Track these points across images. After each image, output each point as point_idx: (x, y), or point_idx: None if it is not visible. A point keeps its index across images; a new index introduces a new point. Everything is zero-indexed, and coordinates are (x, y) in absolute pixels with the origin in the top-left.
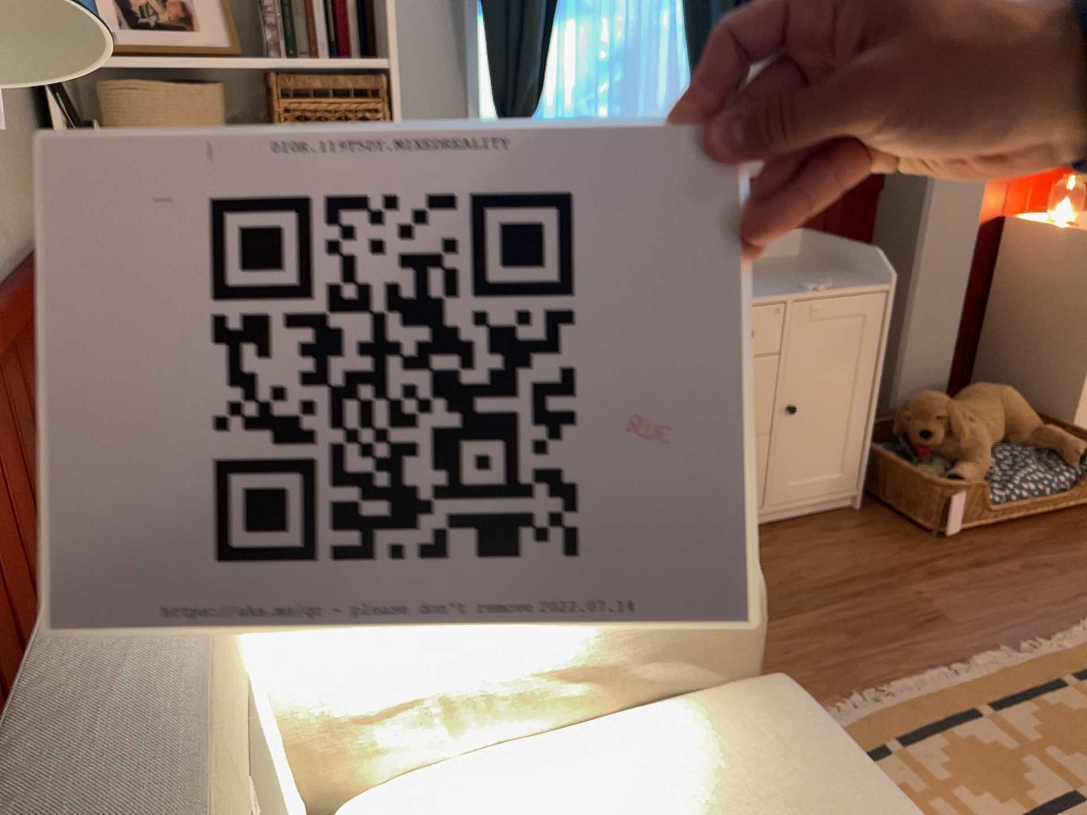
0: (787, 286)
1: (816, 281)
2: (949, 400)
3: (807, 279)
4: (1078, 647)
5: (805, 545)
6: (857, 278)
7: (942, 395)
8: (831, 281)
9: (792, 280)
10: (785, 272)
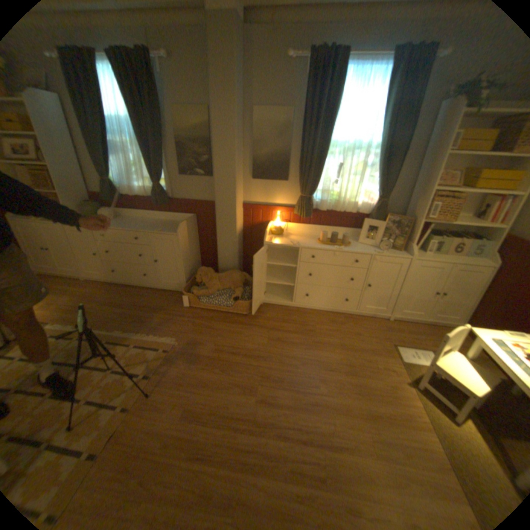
0: (155, 229)
1: (162, 229)
2: (209, 271)
3: (166, 228)
4: (151, 341)
5: (157, 297)
6: (177, 230)
7: (207, 269)
8: (160, 229)
9: (162, 228)
10: (171, 225)
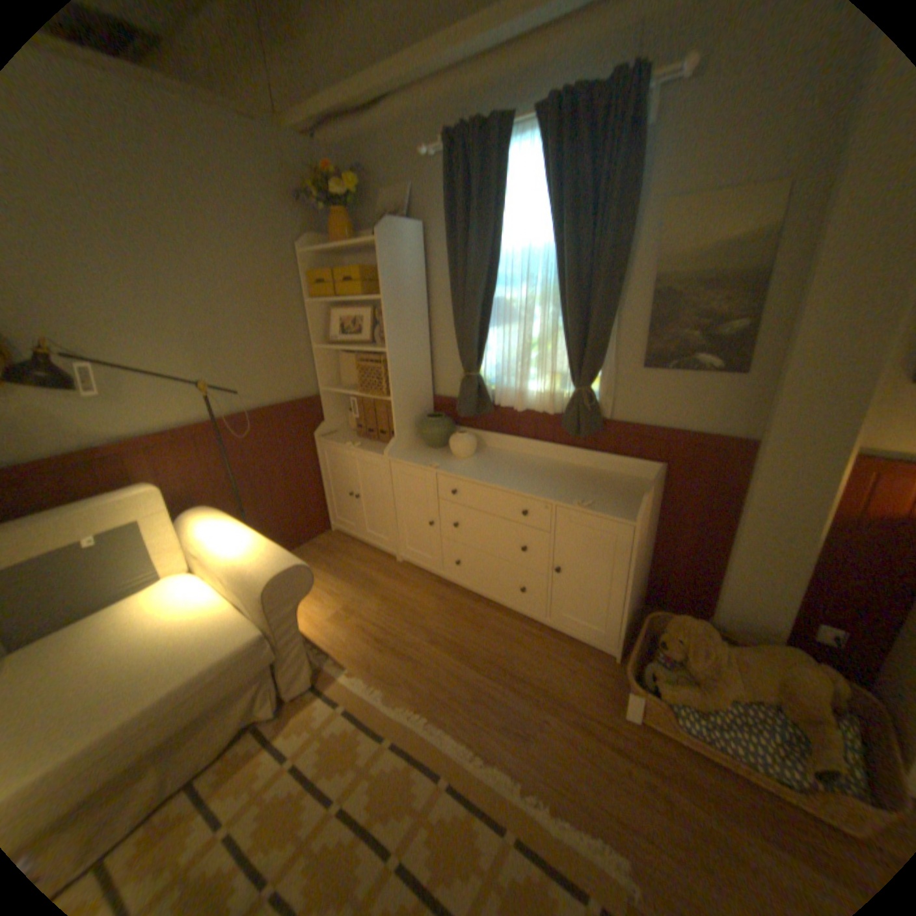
0: (572, 496)
1: (592, 500)
2: (710, 636)
3: (599, 497)
4: (559, 839)
5: (547, 652)
6: (631, 510)
7: (704, 629)
8: (589, 503)
9: (587, 494)
10: (605, 488)
